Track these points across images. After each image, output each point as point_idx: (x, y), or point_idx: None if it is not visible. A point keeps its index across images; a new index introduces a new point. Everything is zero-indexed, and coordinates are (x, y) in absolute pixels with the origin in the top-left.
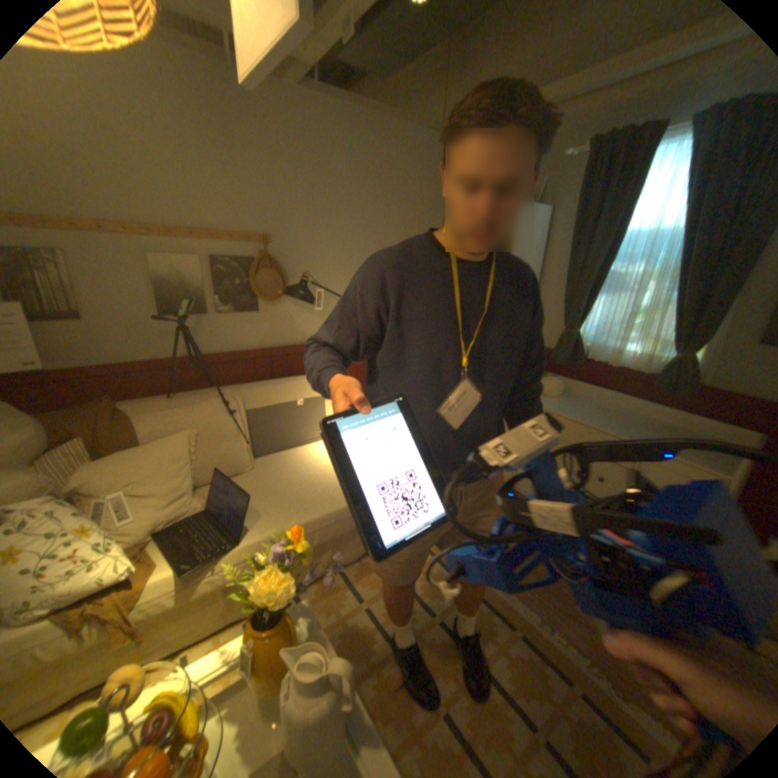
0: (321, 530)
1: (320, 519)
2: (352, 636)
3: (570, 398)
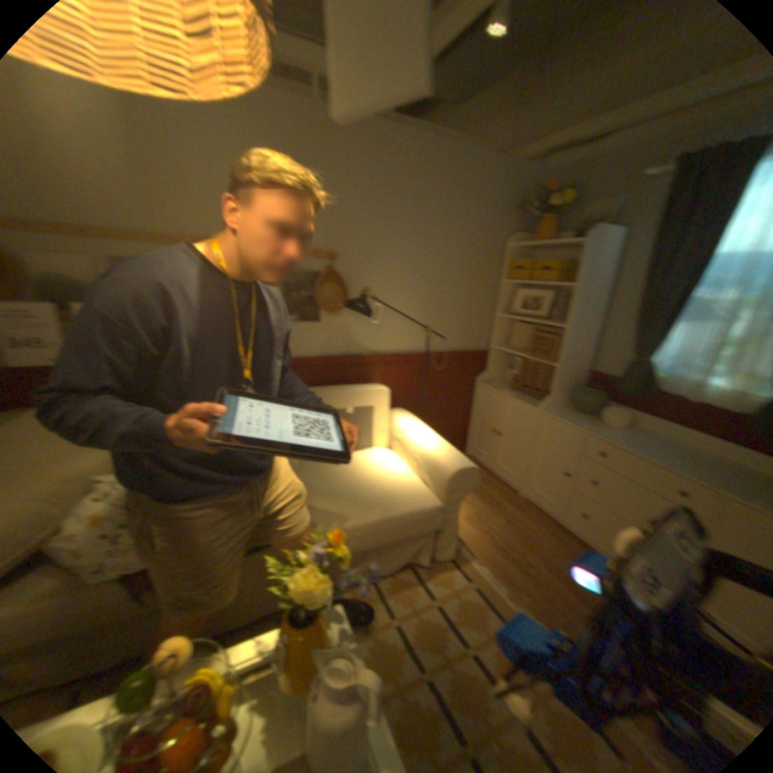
0: (361, 539)
1: (361, 528)
2: (382, 652)
3: (639, 433)
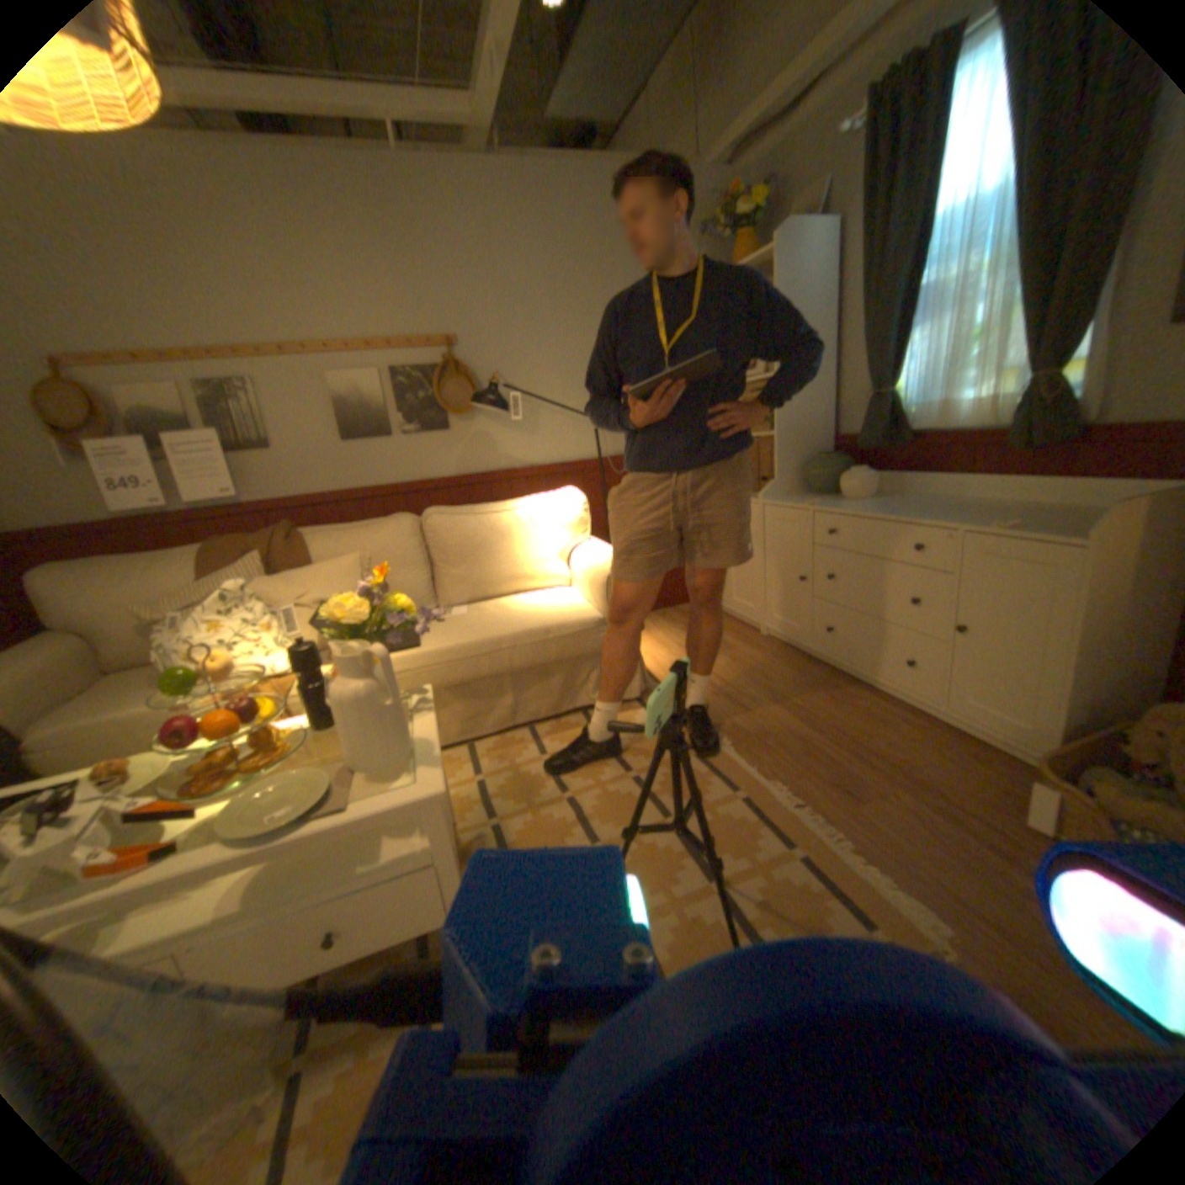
0: (487, 654)
1: (487, 640)
2: (519, 780)
3: (890, 497)
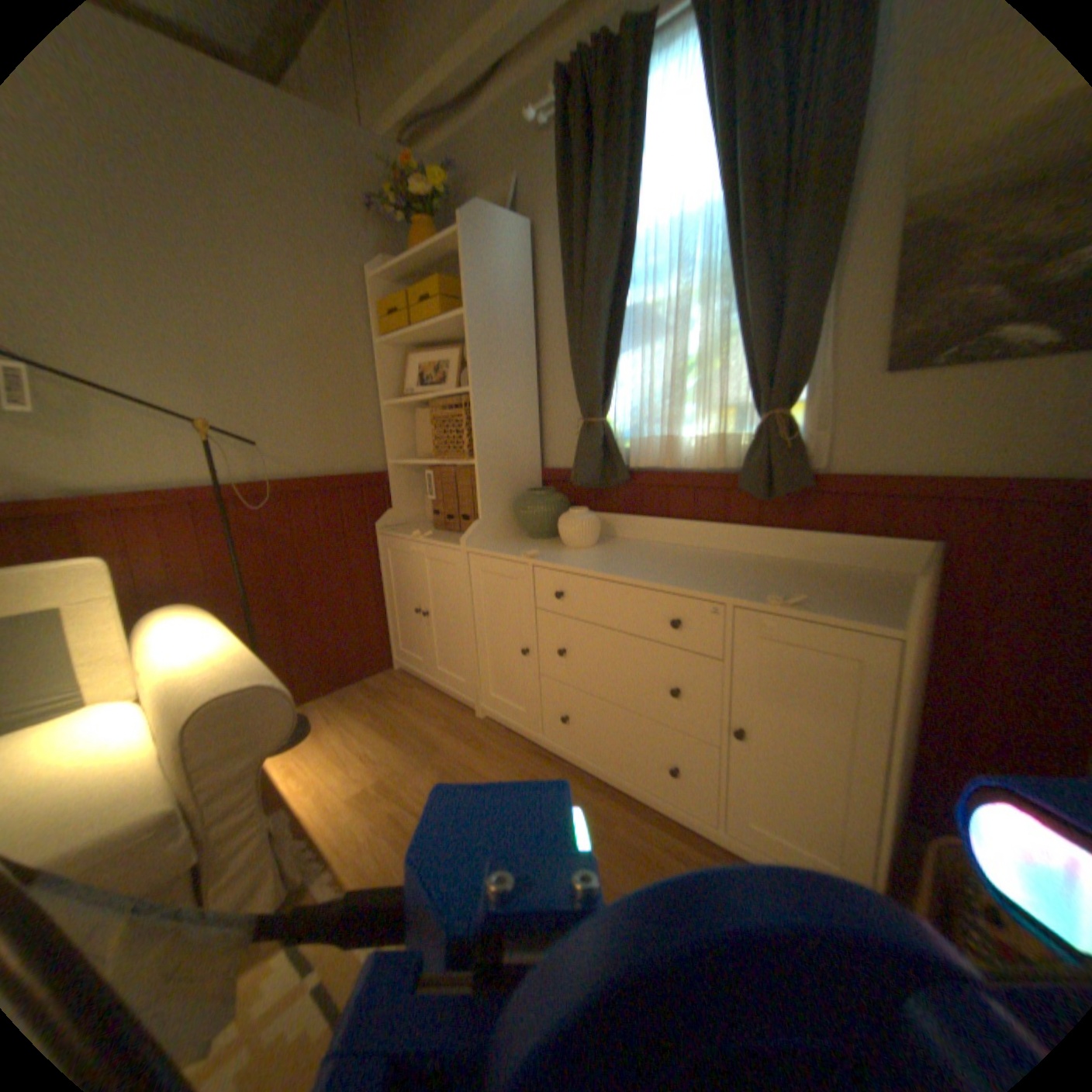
0: None
1: None
2: None
3: (614, 545)
